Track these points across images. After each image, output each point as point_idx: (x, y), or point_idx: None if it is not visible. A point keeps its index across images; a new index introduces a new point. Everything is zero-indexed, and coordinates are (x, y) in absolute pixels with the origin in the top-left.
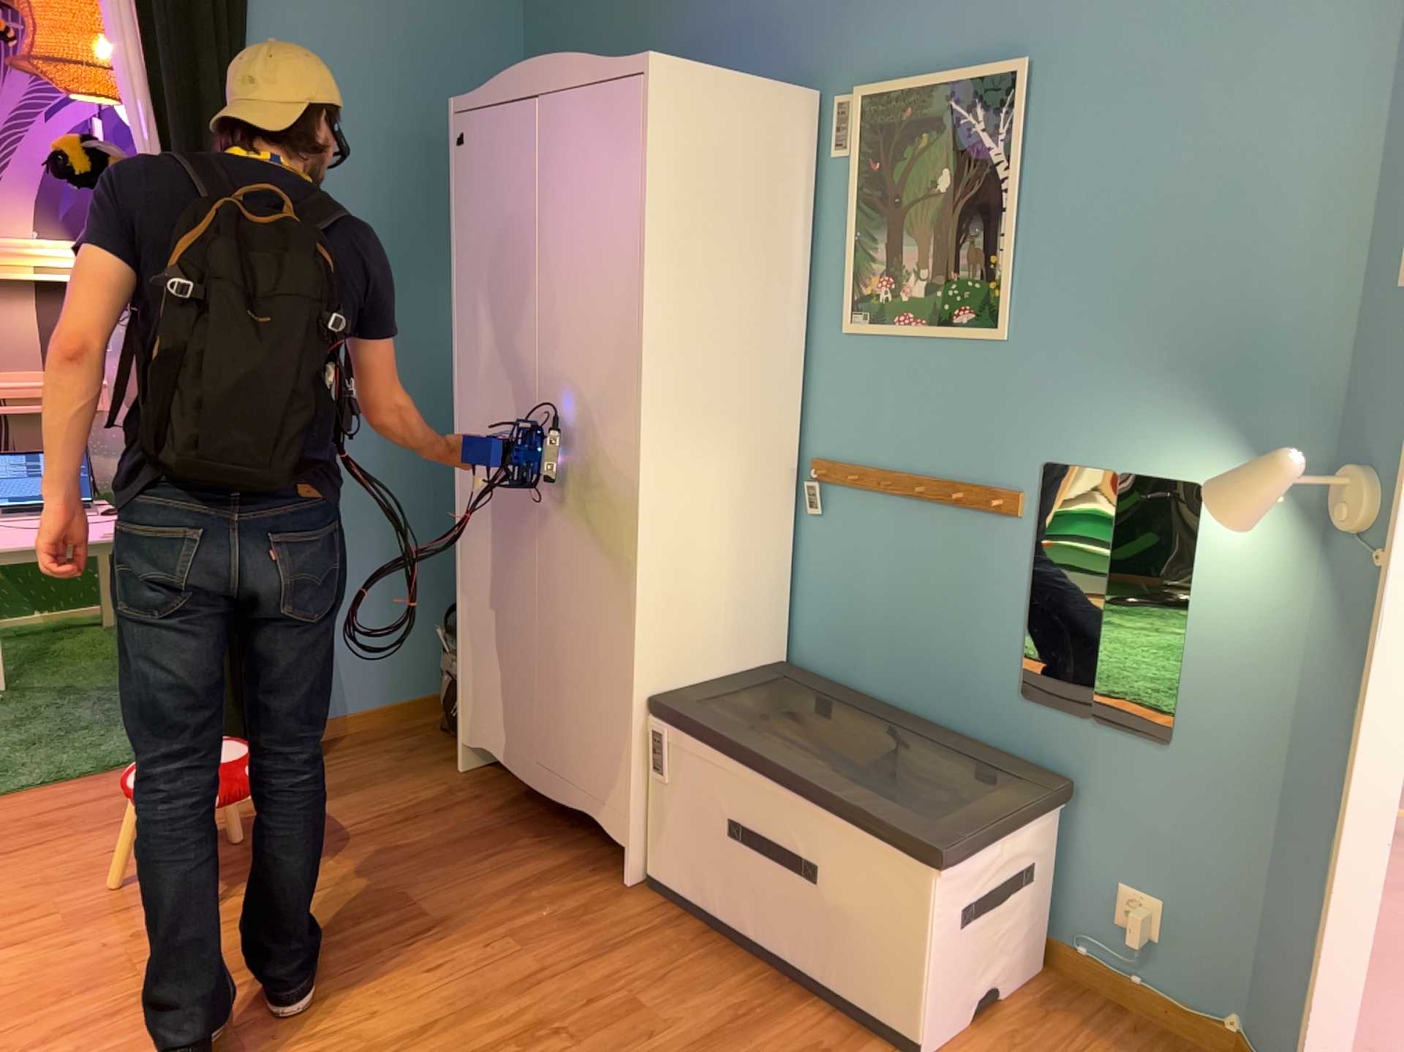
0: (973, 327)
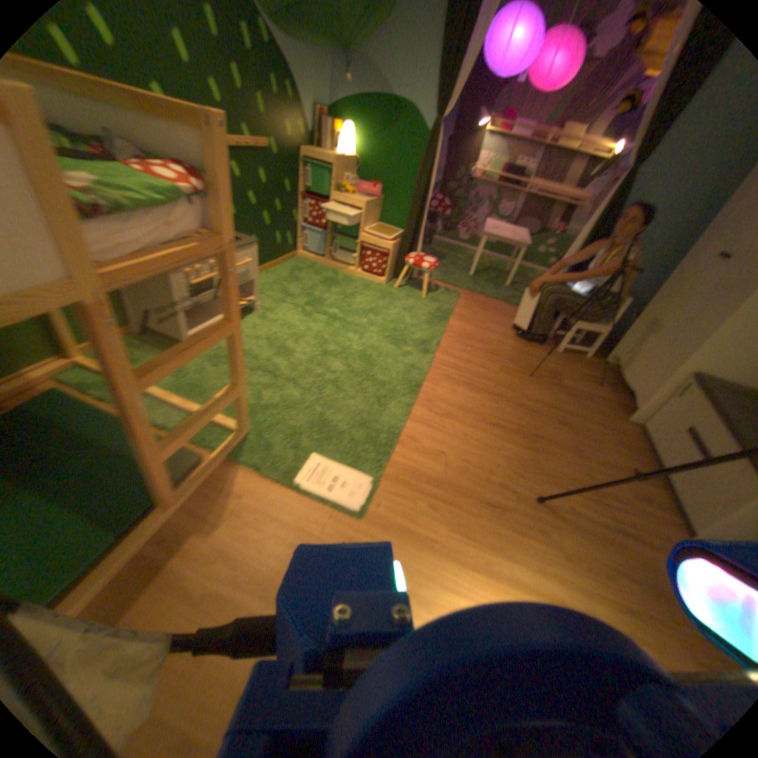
0: None
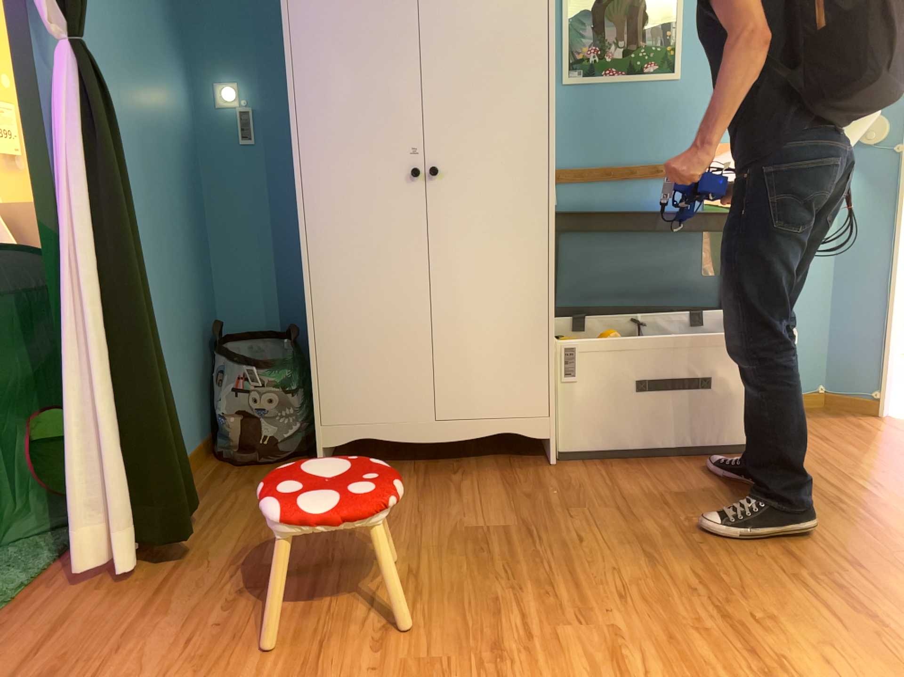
0: (658, 74)
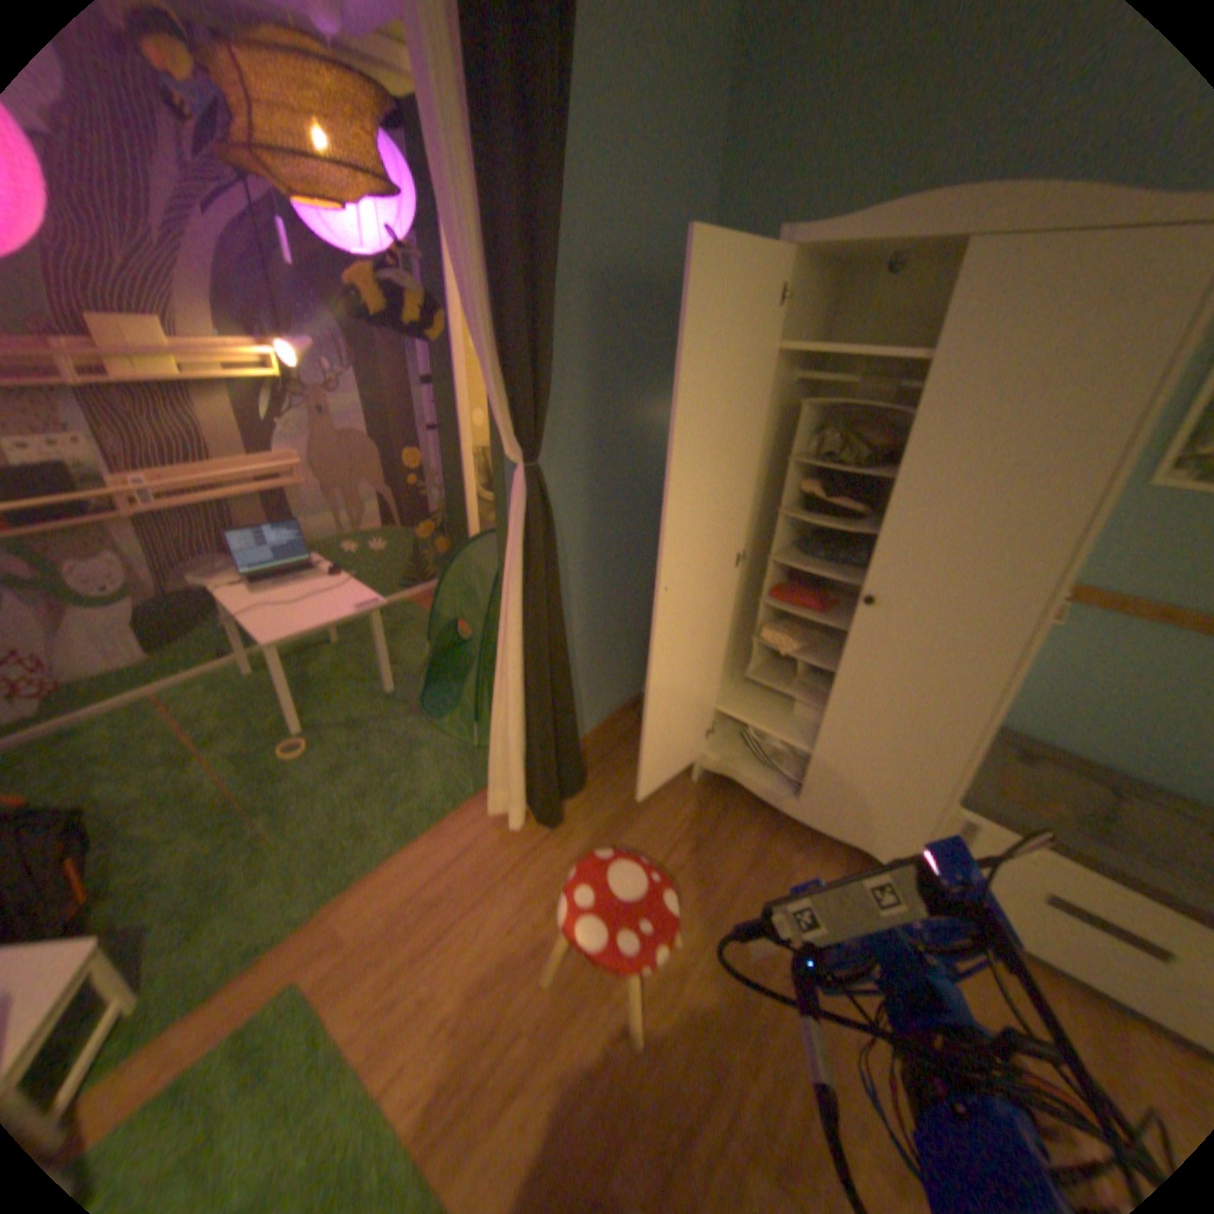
0: None
